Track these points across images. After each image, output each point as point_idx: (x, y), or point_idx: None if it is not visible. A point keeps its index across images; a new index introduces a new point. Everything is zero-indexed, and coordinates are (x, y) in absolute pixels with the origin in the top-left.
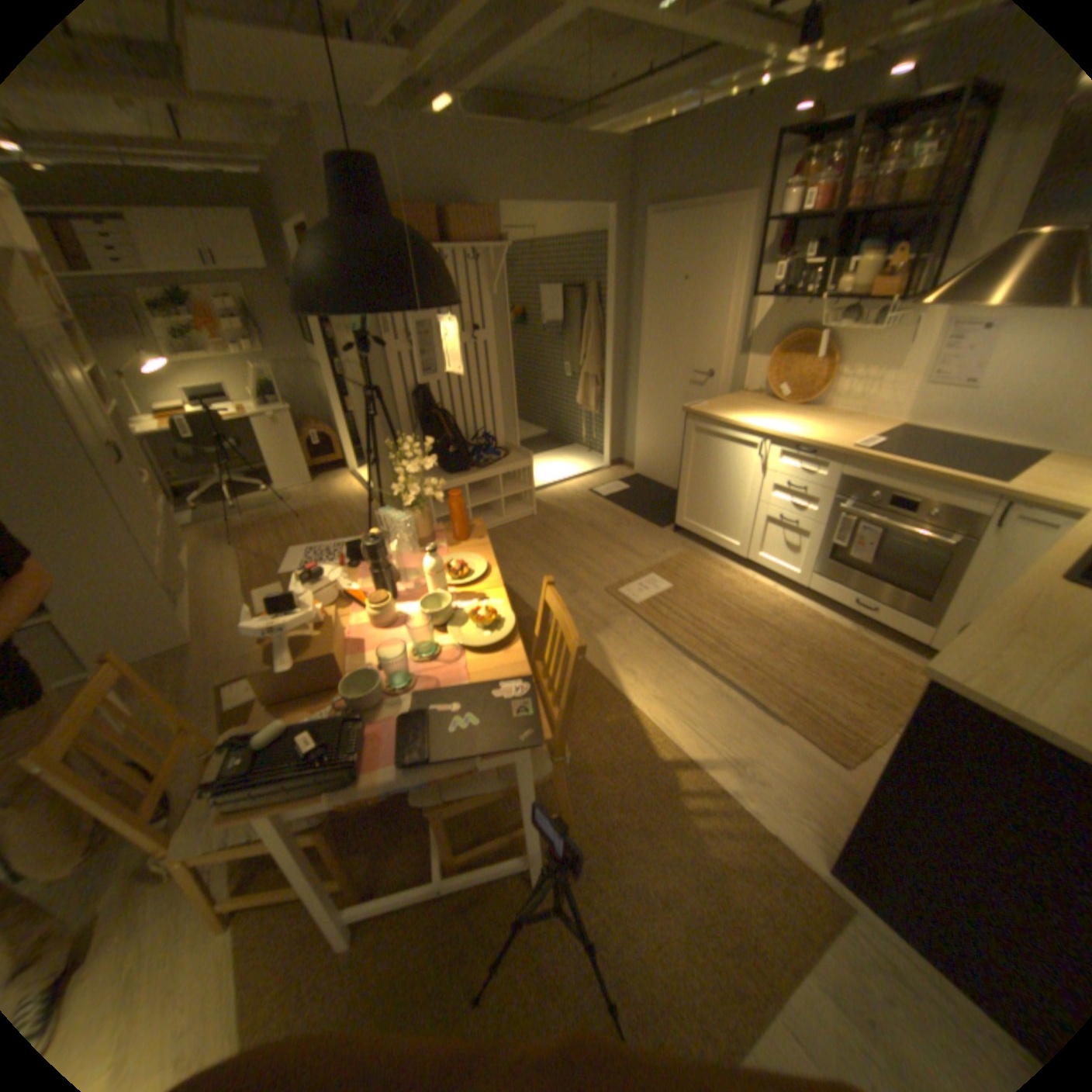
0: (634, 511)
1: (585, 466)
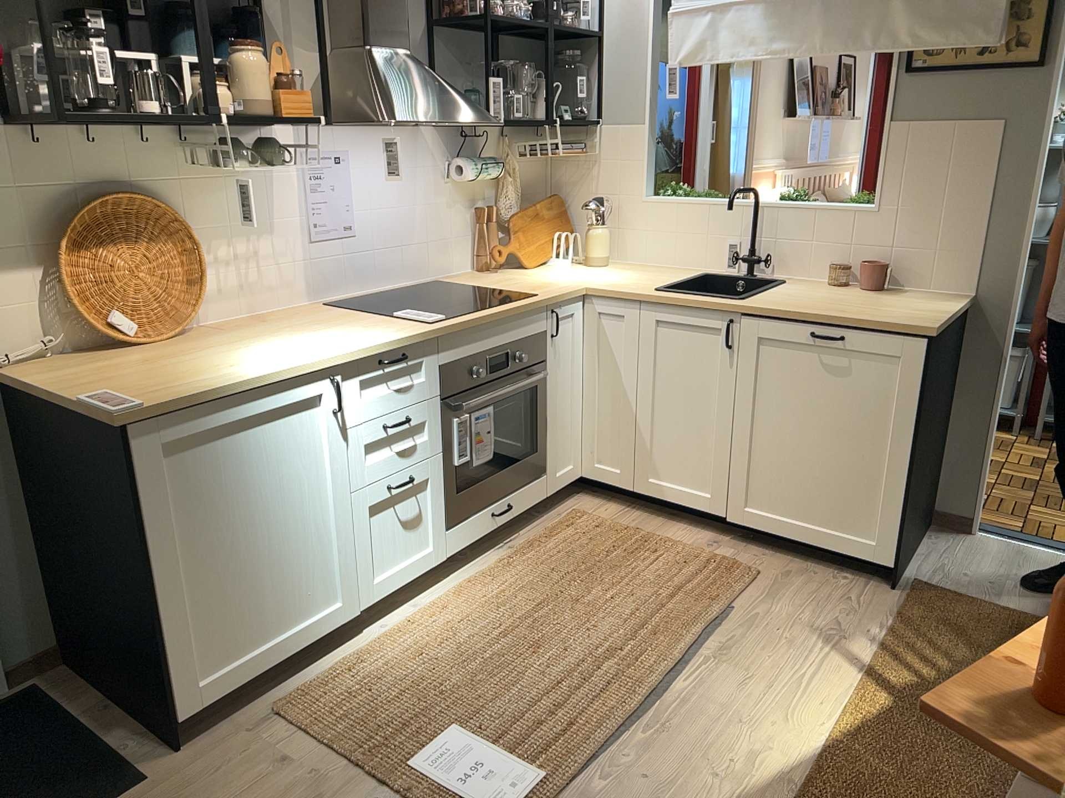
0: None
1: None
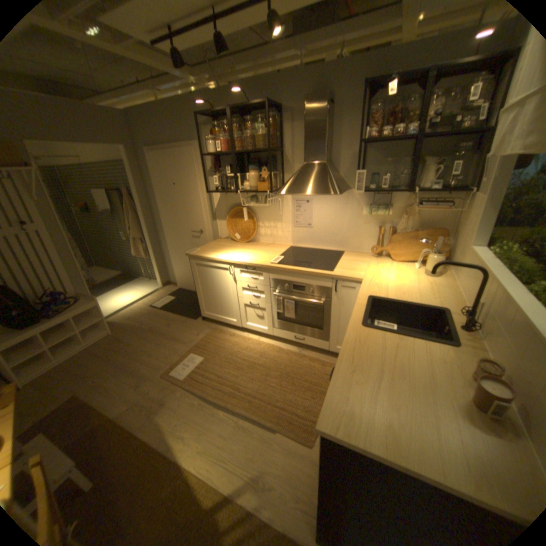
0: (179, 313)
1: (147, 289)
